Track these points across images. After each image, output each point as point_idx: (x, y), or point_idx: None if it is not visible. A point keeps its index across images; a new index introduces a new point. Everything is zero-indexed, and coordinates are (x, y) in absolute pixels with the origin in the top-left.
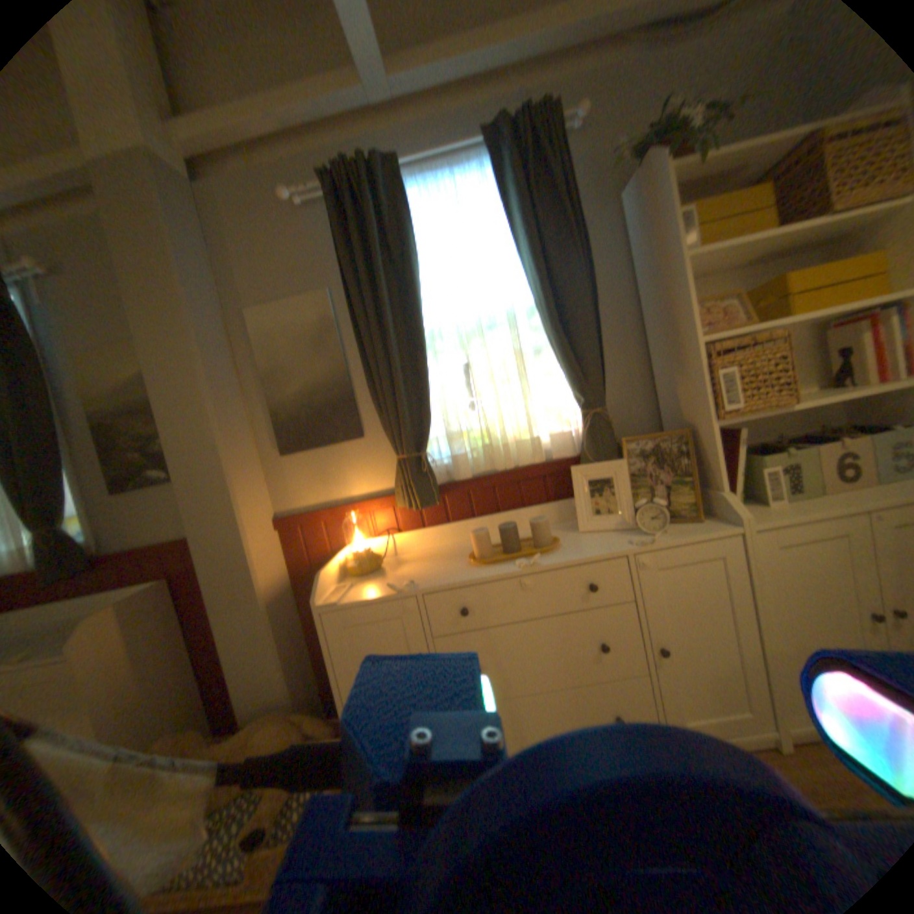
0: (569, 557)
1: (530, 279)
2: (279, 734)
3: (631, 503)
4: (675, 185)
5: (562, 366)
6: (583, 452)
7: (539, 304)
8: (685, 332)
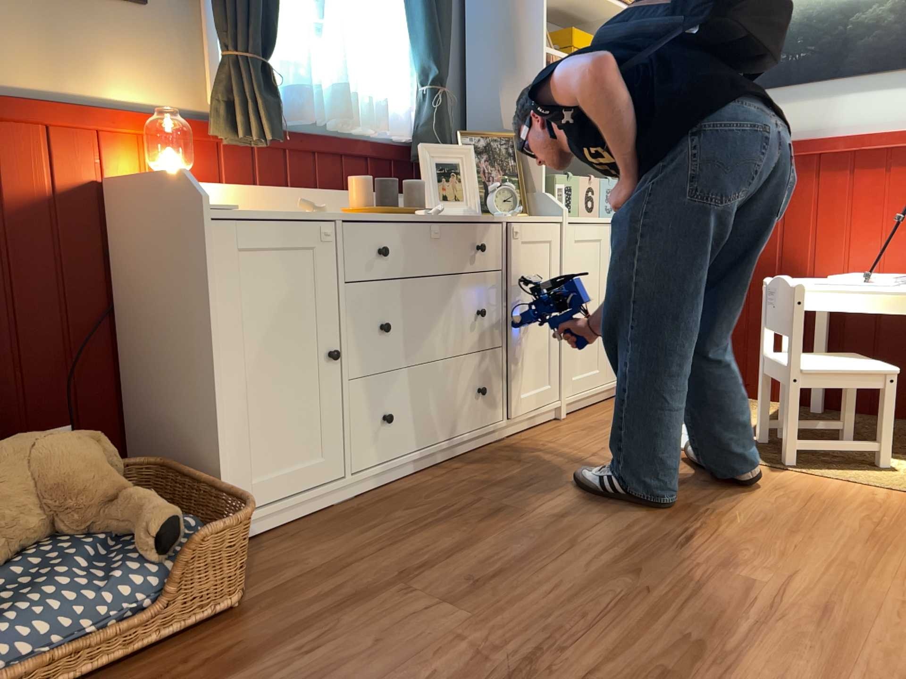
0: (459, 215)
1: None
2: (82, 441)
3: (478, 189)
4: None
5: (418, 27)
6: (416, 136)
7: None
8: (527, 39)
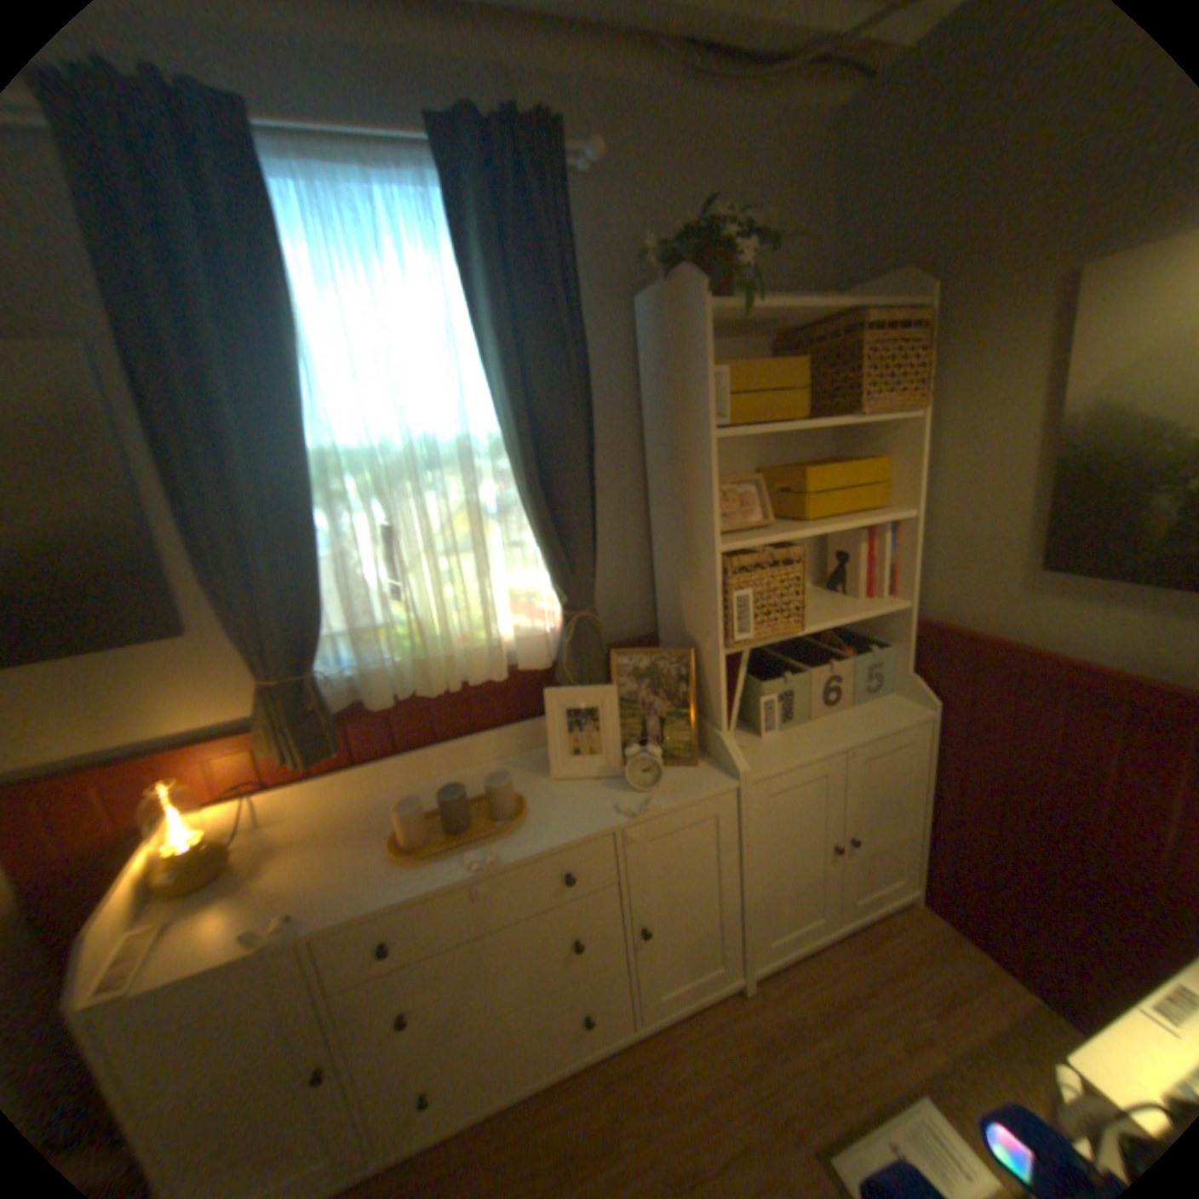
0: (538, 843)
1: (496, 398)
2: None
3: (618, 744)
4: (711, 335)
5: (539, 544)
6: (558, 661)
7: (509, 448)
8: (700, 530)
